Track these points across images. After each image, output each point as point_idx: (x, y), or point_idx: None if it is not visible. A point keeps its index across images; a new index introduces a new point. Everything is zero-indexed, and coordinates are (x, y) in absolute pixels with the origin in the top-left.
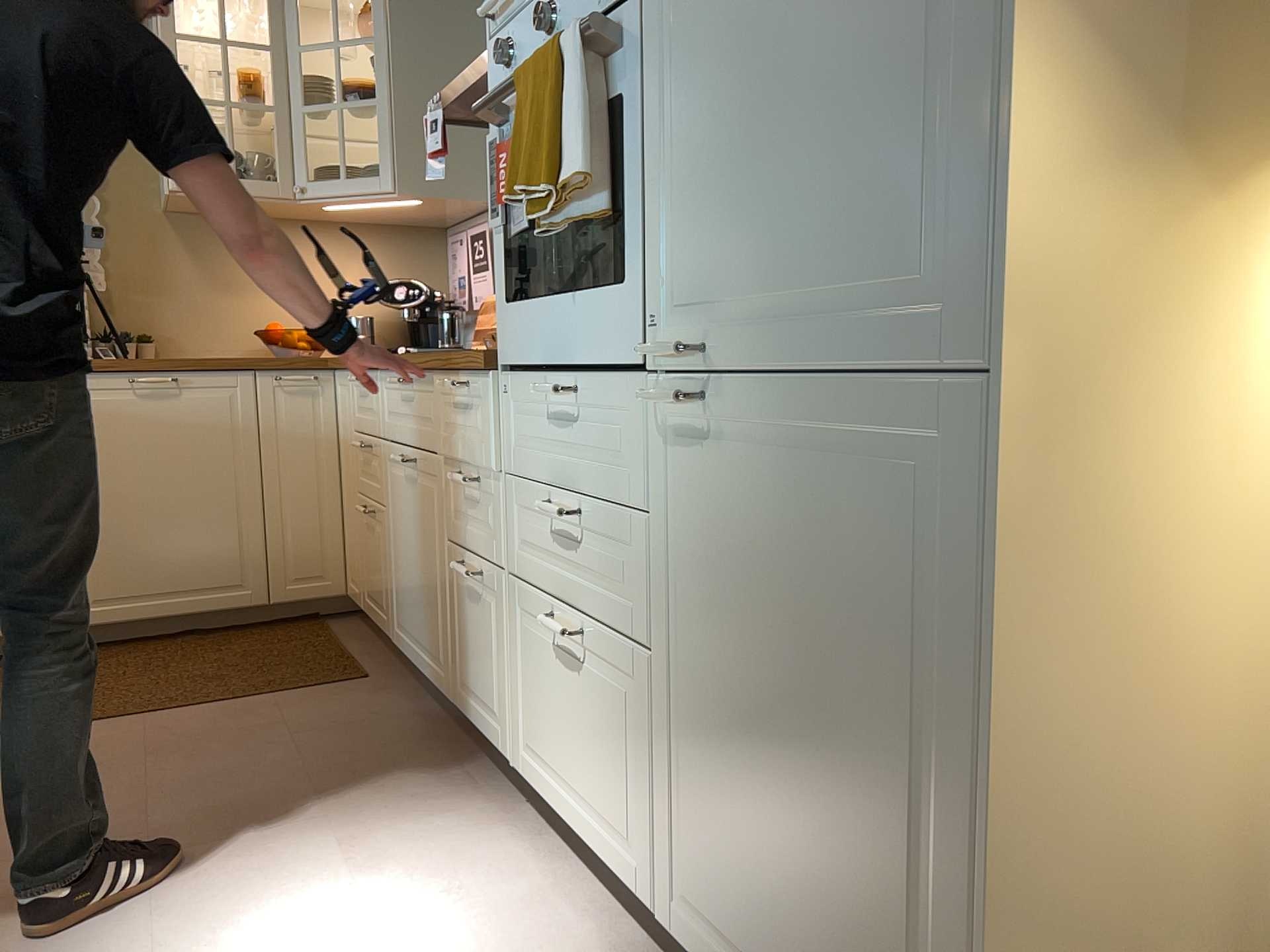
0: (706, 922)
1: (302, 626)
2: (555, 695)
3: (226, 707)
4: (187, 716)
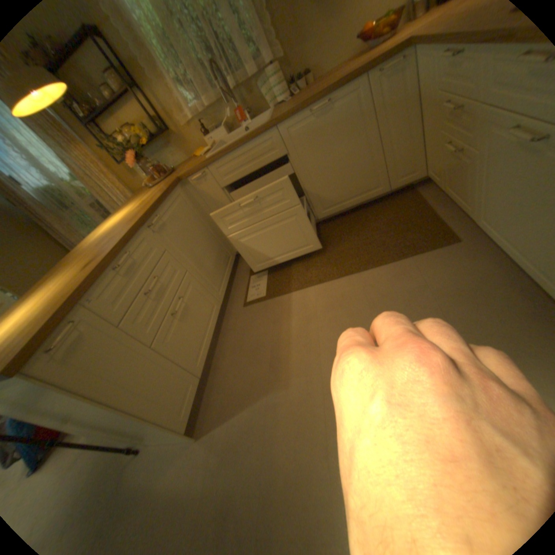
0: None
1: (408, 195)
2: None
3: (393, 266)
4: (378, 273)
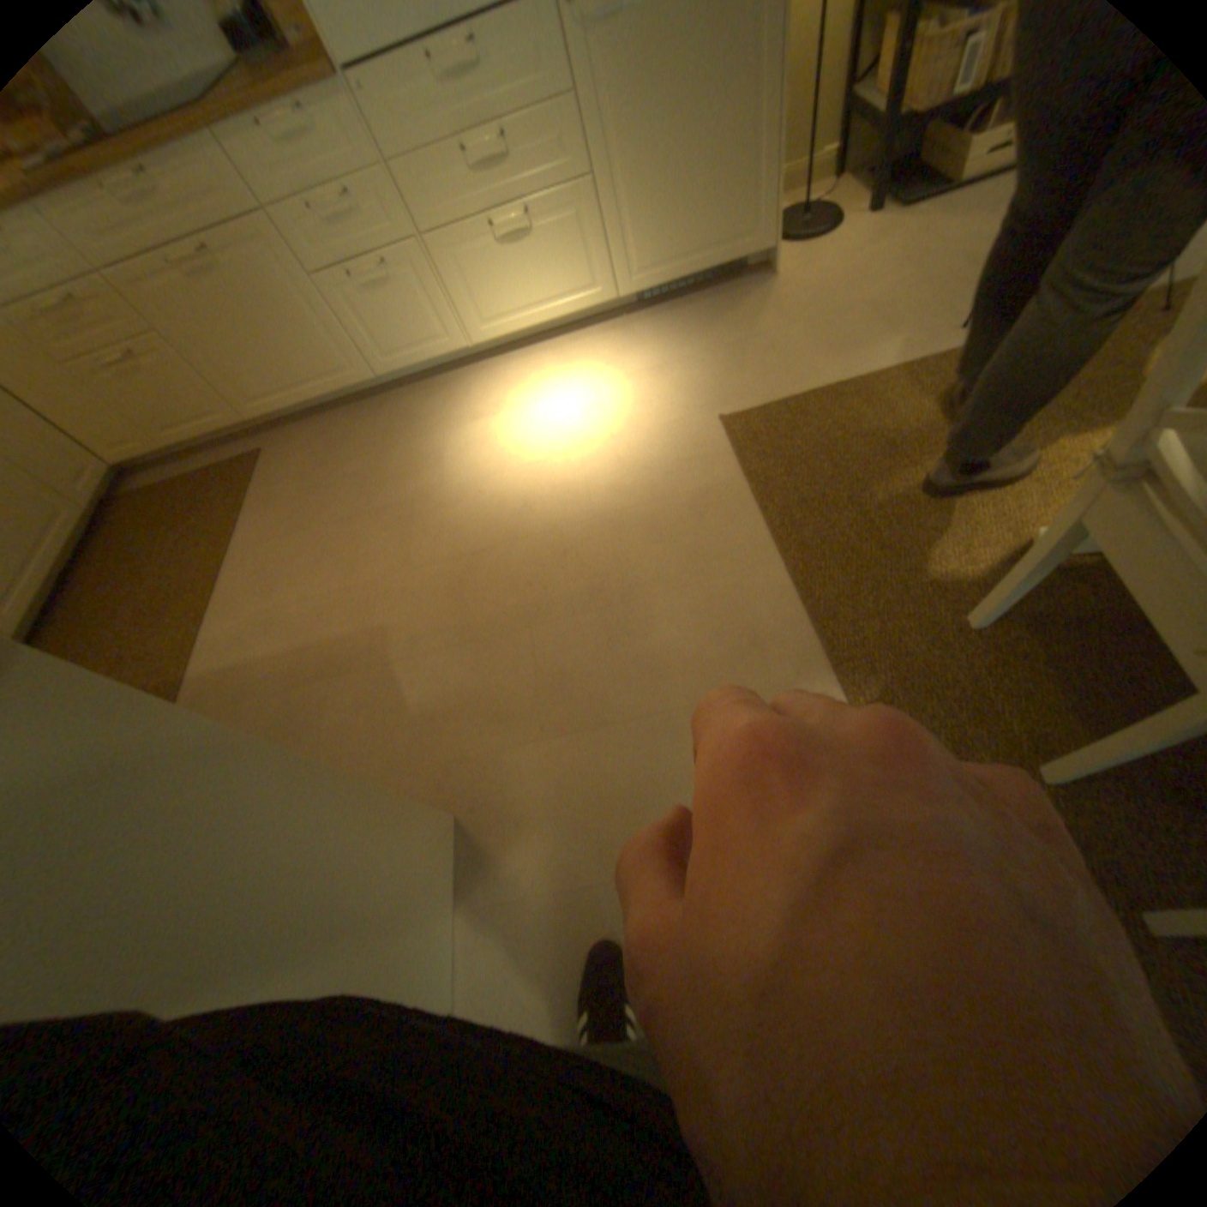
0: (646, 264)
1: (119, 507)
2: (500, 267)
3: (246, 514)
4: (246, 531)
